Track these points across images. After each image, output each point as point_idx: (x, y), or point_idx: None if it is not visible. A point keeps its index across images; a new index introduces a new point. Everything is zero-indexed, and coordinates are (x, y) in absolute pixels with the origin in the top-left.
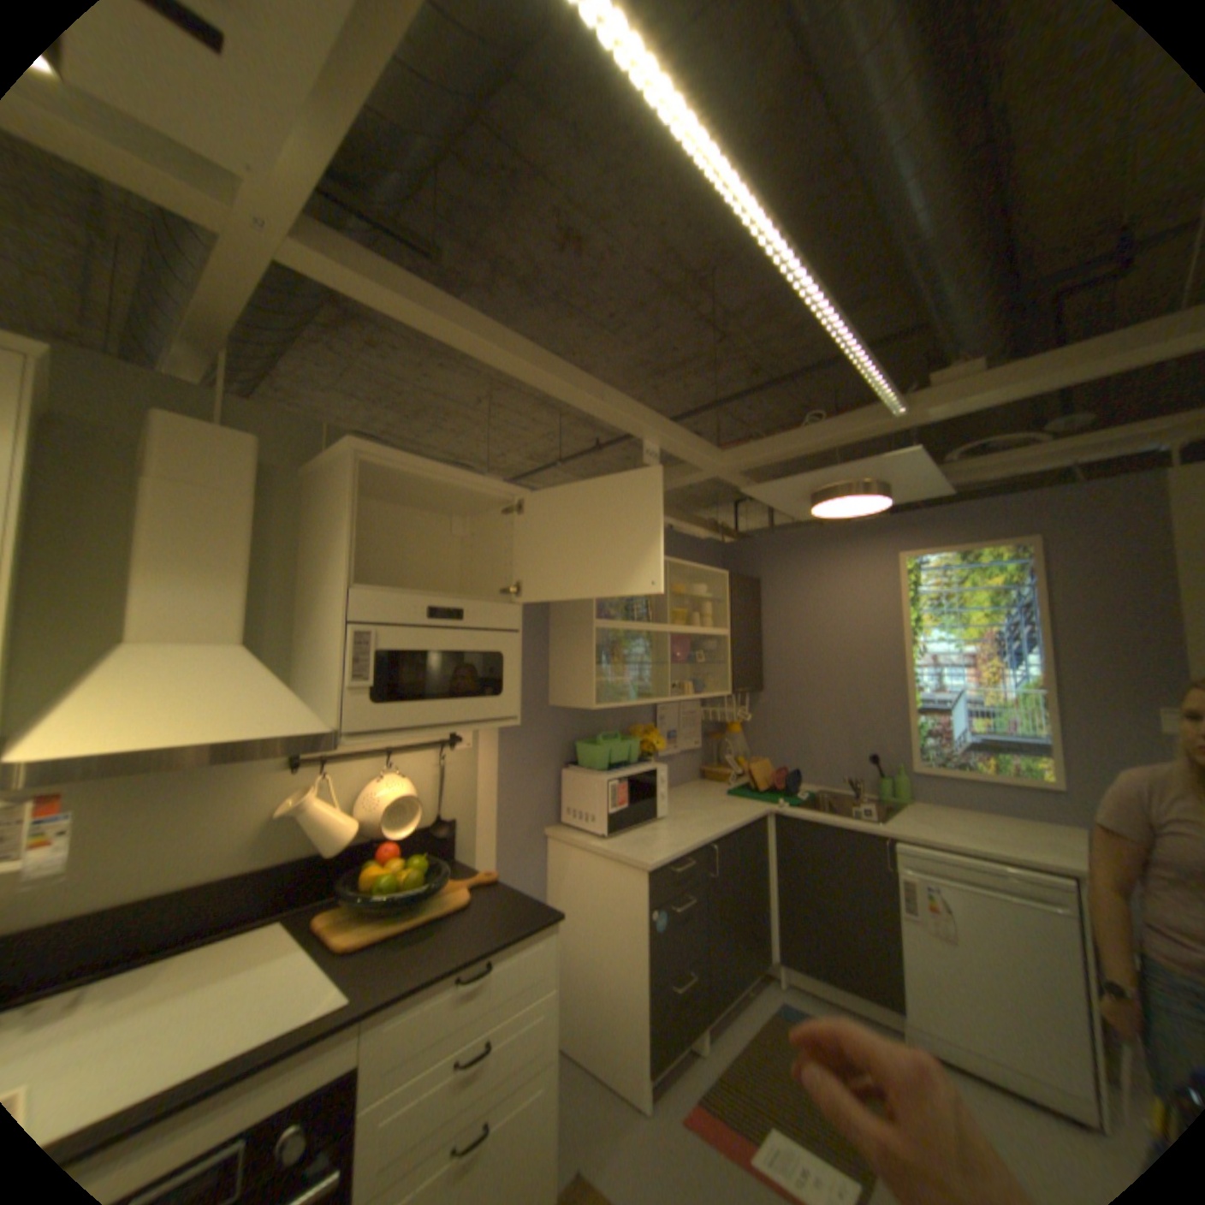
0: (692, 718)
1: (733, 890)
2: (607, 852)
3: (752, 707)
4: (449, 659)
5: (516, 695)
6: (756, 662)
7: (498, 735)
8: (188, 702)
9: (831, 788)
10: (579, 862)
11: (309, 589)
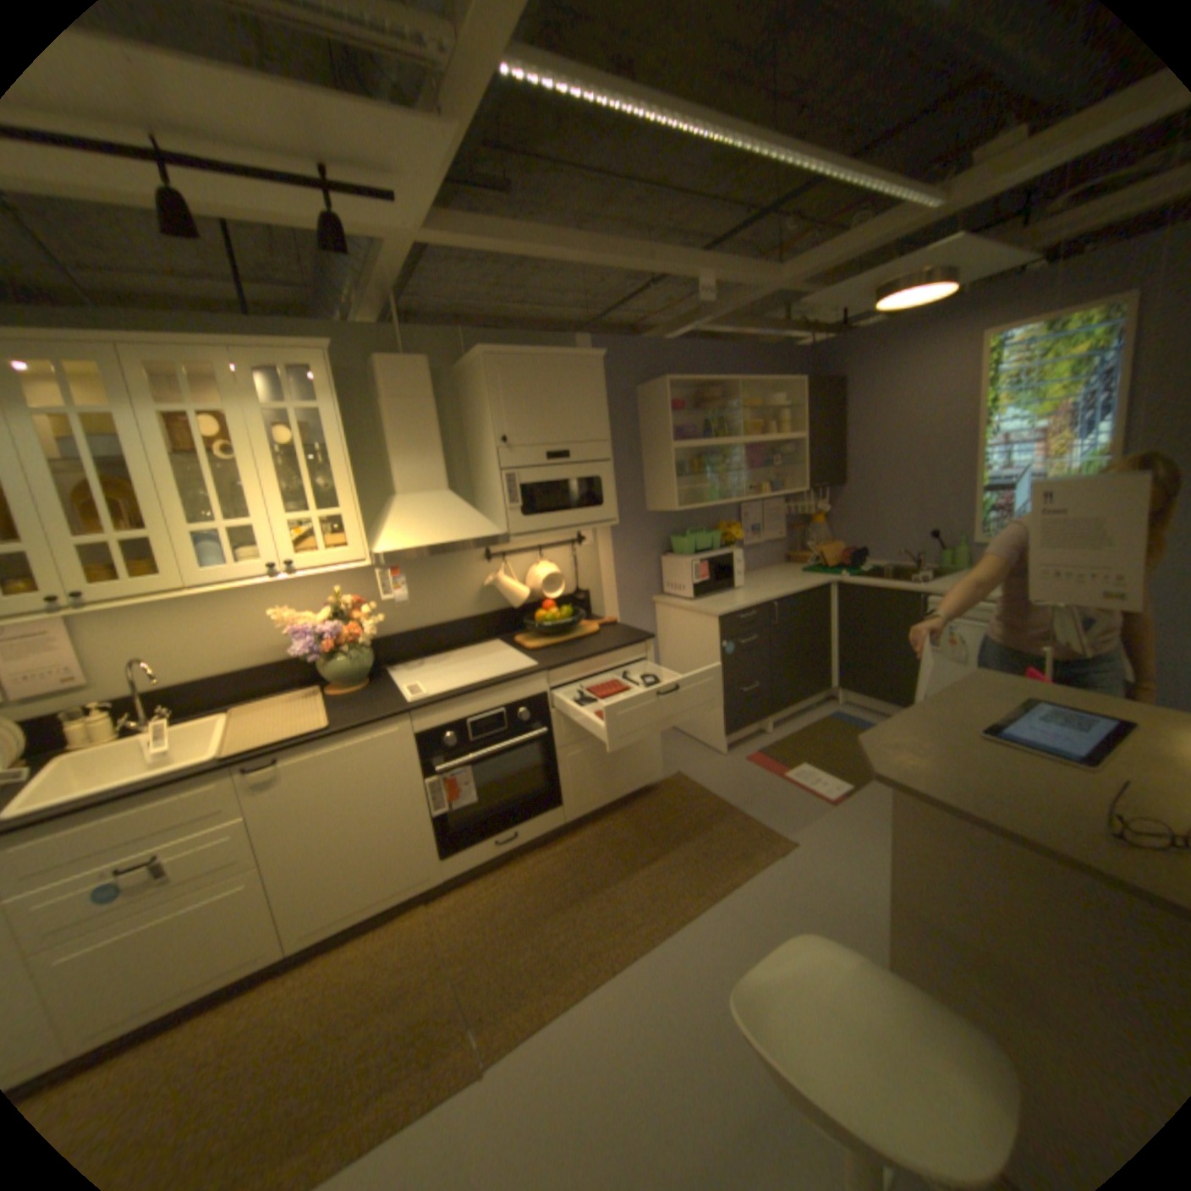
0: (777, 514)
1: (795, 635)
2: (692, 608)
3: (837, 500)
4: (566, 486)
5: (613, 505)
6: (838, 459)
7: (611, 535)
8: (433, 523)
9: (902, 562)
10: (676, 617)
11: (474, 450)
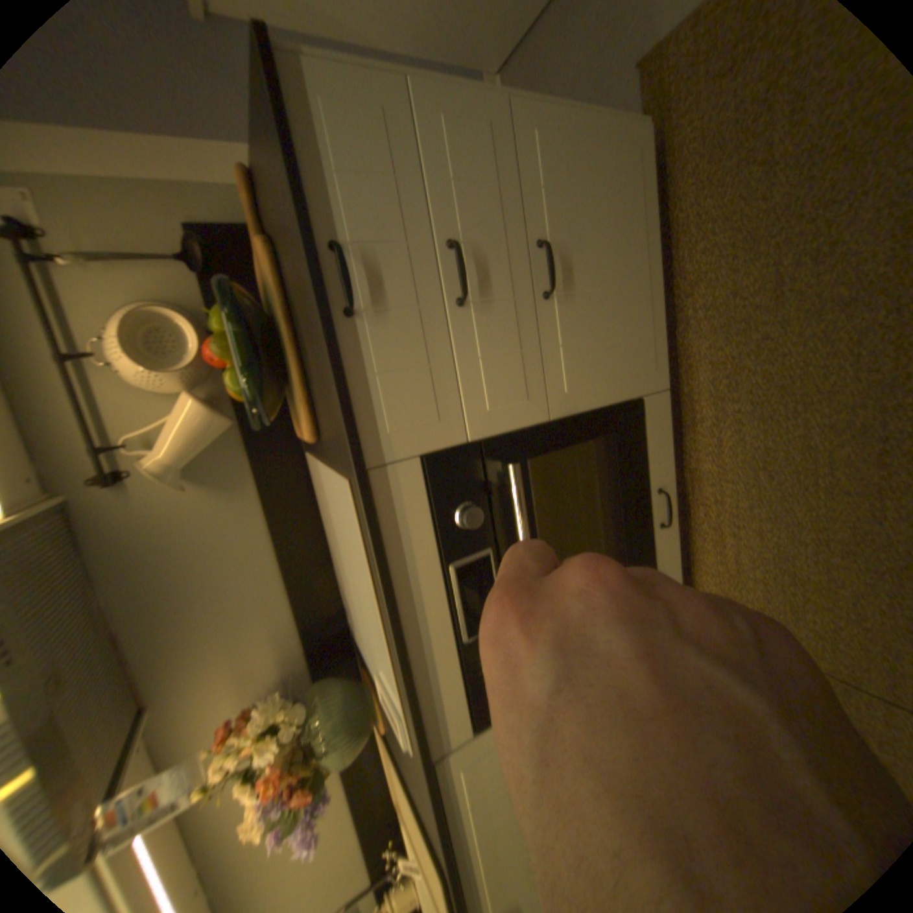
0: None
1: None
2: None
3: None
4: None
5: None
6: None
7: None
8: None
9: None
10: None
11: None
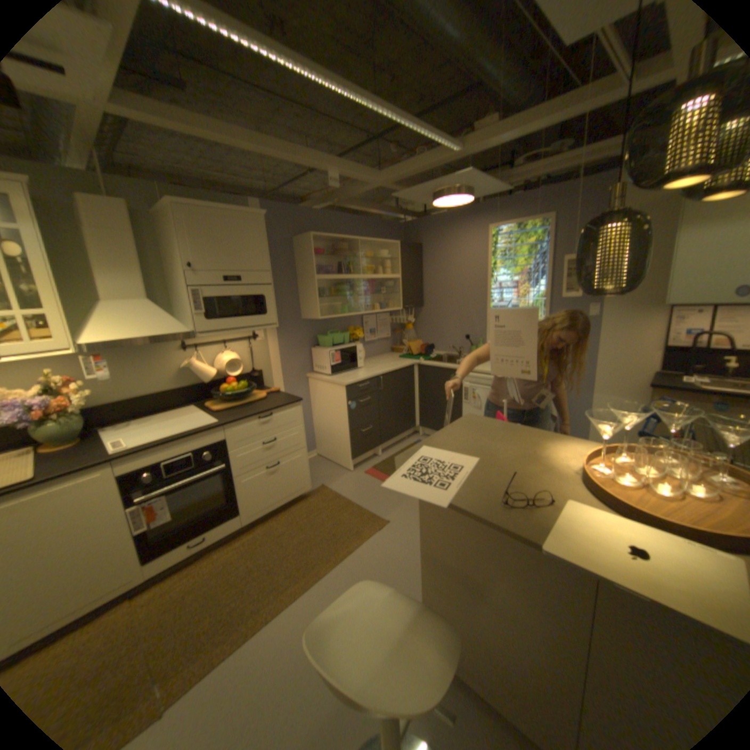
0: (385, 323)
1: (393, 396)
2: (330, 381)
3: (418, 316)
4: (240, 300)
5: (274, 314)
6: (418, 292)
7: (277, 334)
8: (132, 323)
9: (452, 353)
10: (321, 386)
11: (169, 271)
